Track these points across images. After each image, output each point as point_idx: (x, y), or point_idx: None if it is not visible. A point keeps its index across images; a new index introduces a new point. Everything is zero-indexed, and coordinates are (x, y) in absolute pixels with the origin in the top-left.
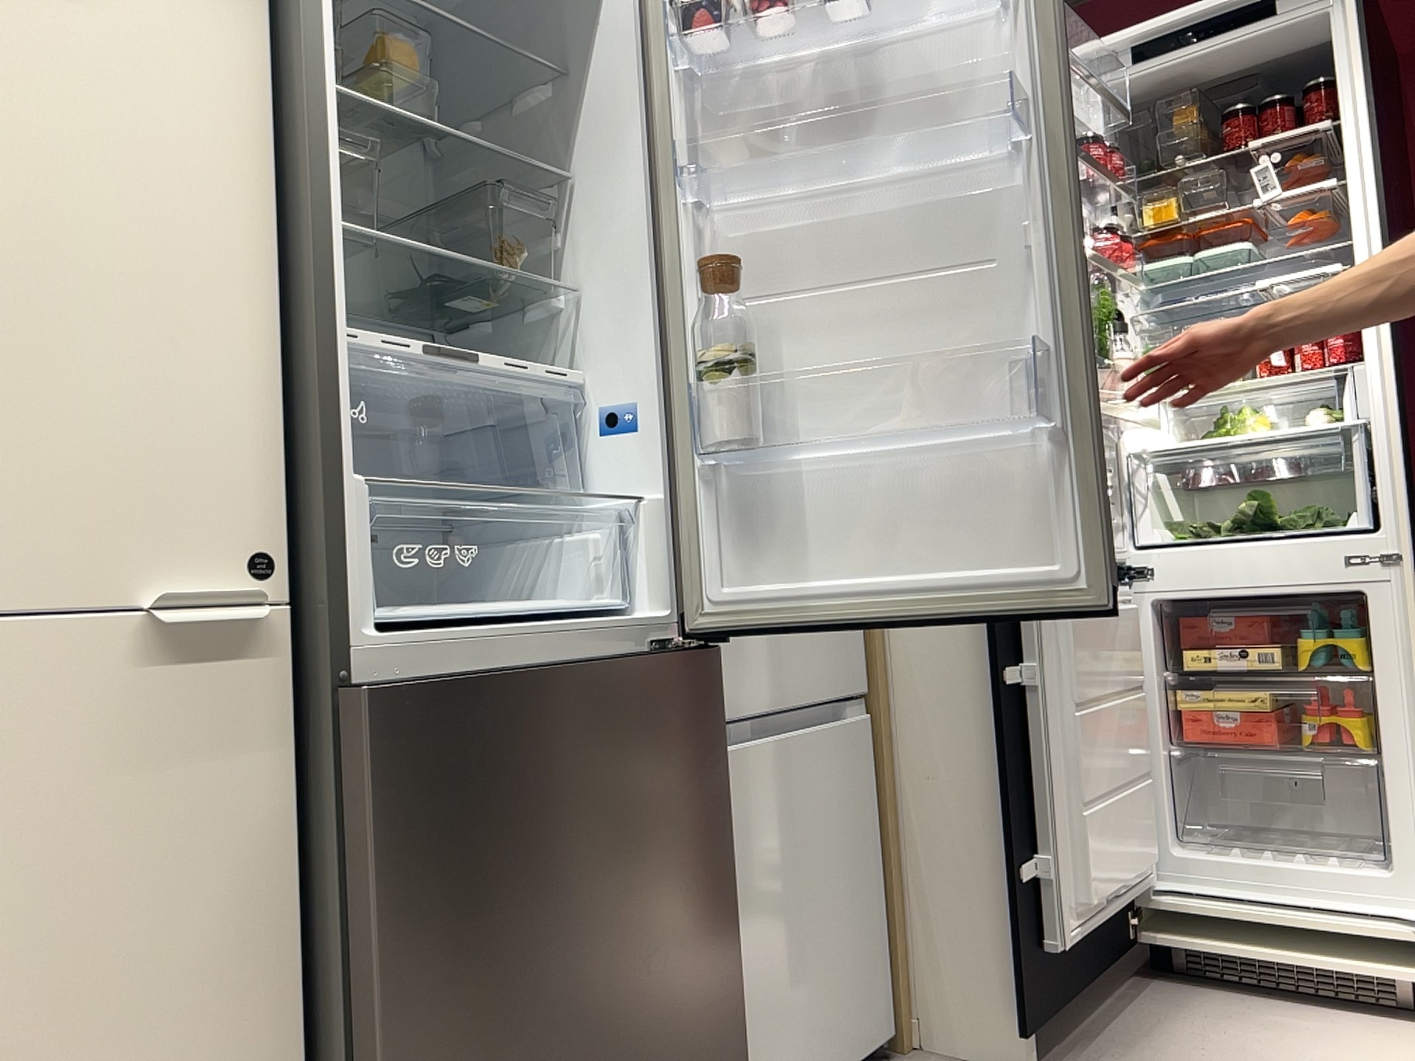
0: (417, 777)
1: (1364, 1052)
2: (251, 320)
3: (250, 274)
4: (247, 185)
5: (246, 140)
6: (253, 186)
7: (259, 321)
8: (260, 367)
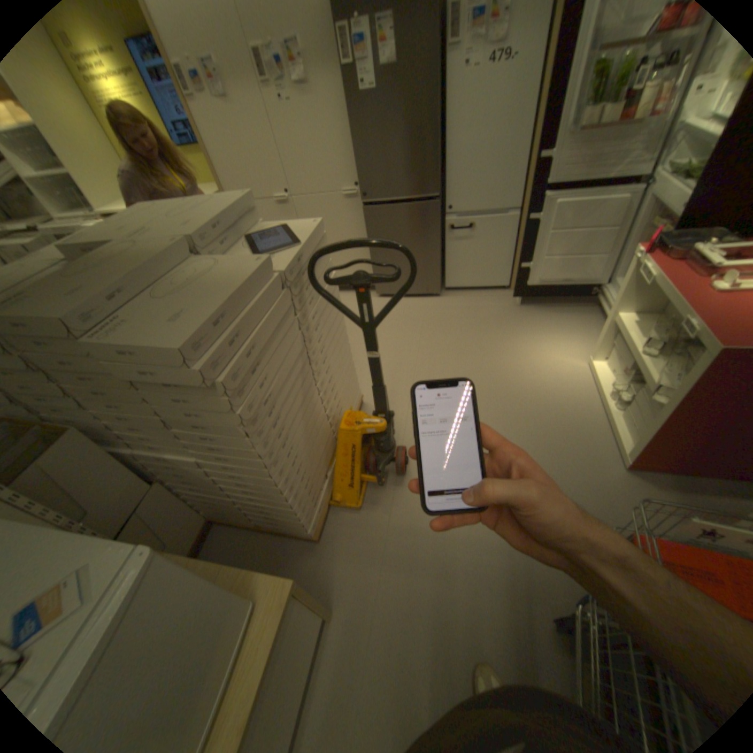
0: (372, 220)
1: (583, 342)
2: (350, 143)
3: (349, 134)
4: (346, 116)
5: (345, 107)
6: (347, 116)
7: (351, 143)
8: (352, 151)
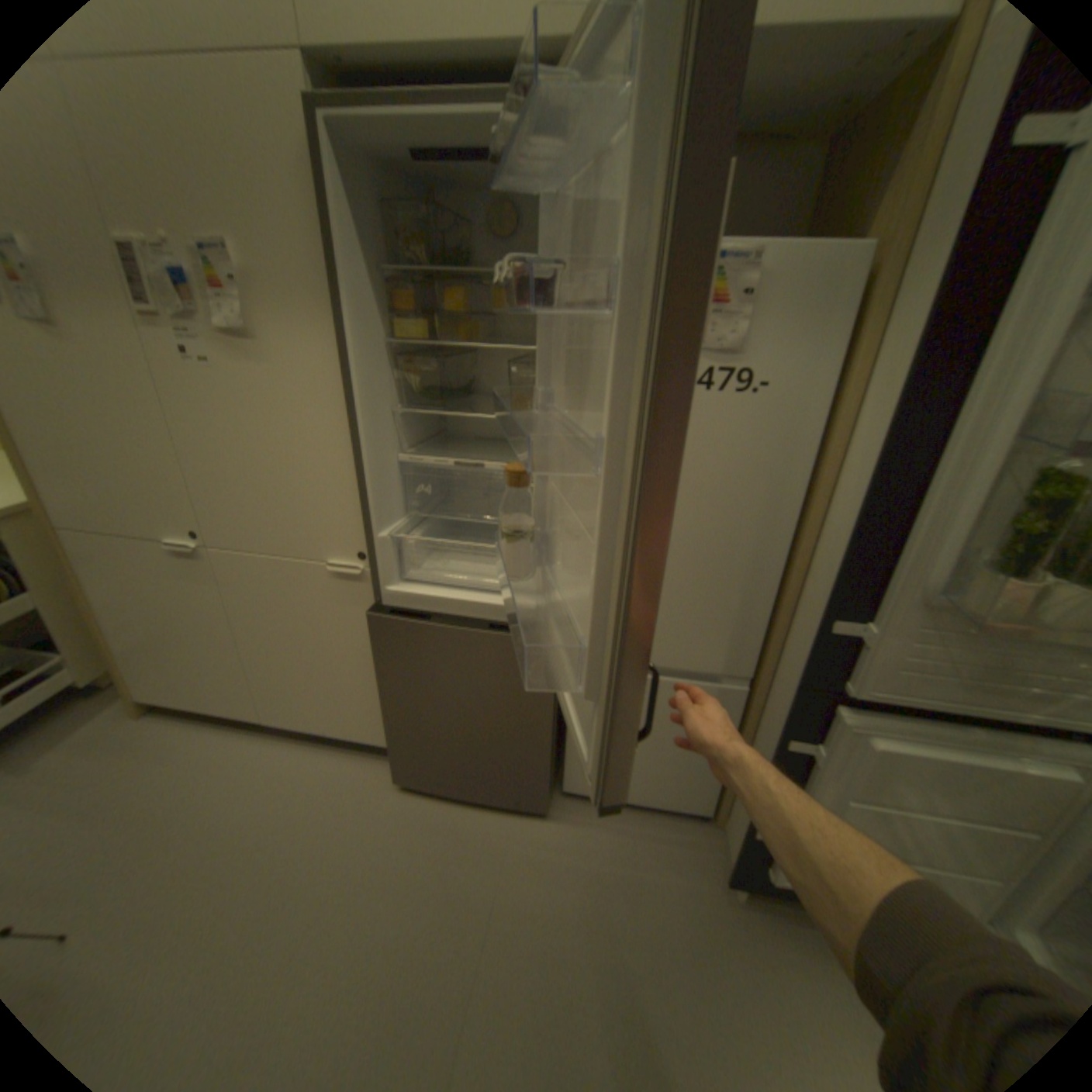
0: (387, 640)
1: None
2: (349, 471)
3: (347, 453)
4: (342, 418)
5: (339, 399)
6: (344, 417)
7: (352, 471)
8: (354, 488)
